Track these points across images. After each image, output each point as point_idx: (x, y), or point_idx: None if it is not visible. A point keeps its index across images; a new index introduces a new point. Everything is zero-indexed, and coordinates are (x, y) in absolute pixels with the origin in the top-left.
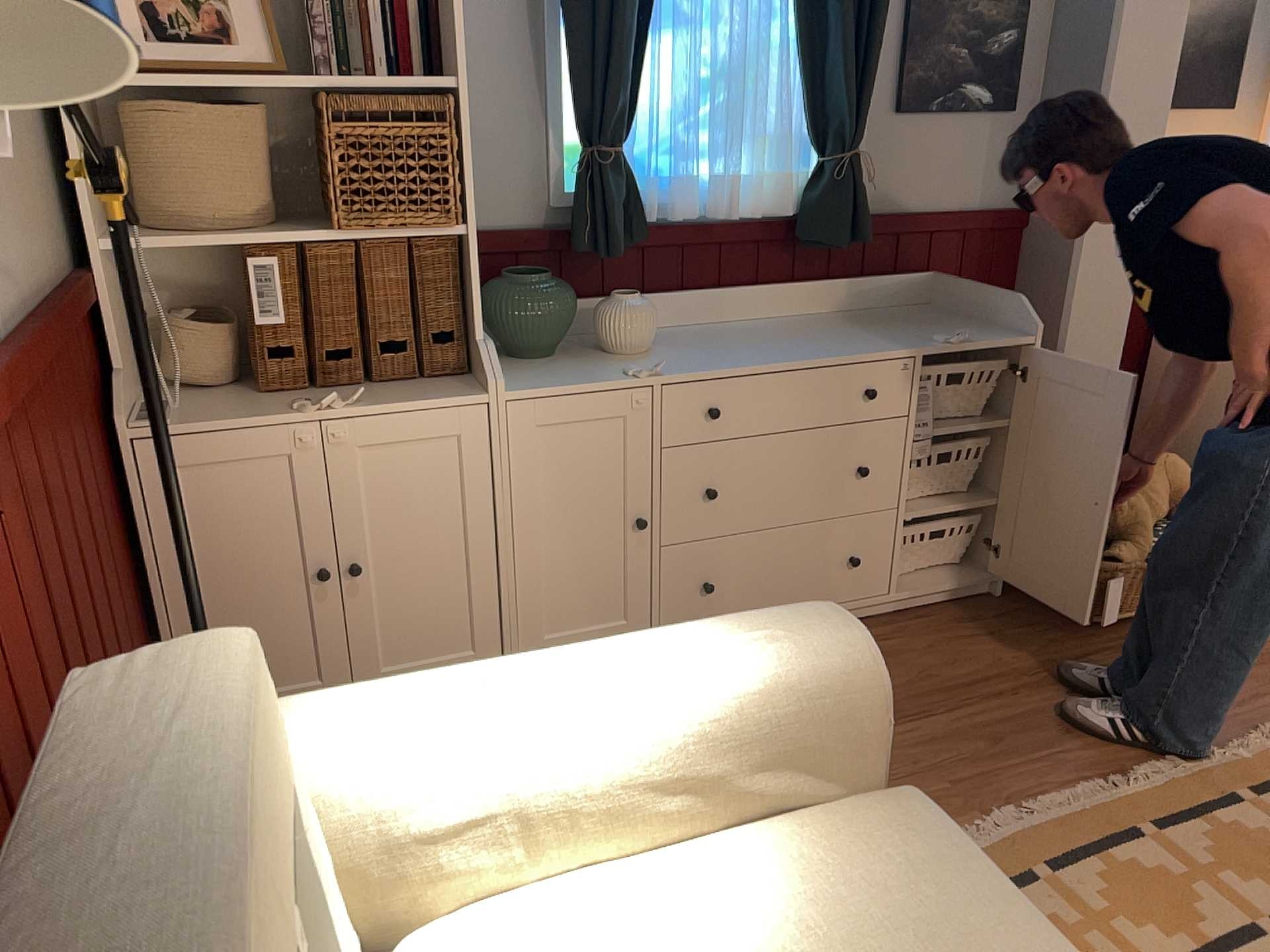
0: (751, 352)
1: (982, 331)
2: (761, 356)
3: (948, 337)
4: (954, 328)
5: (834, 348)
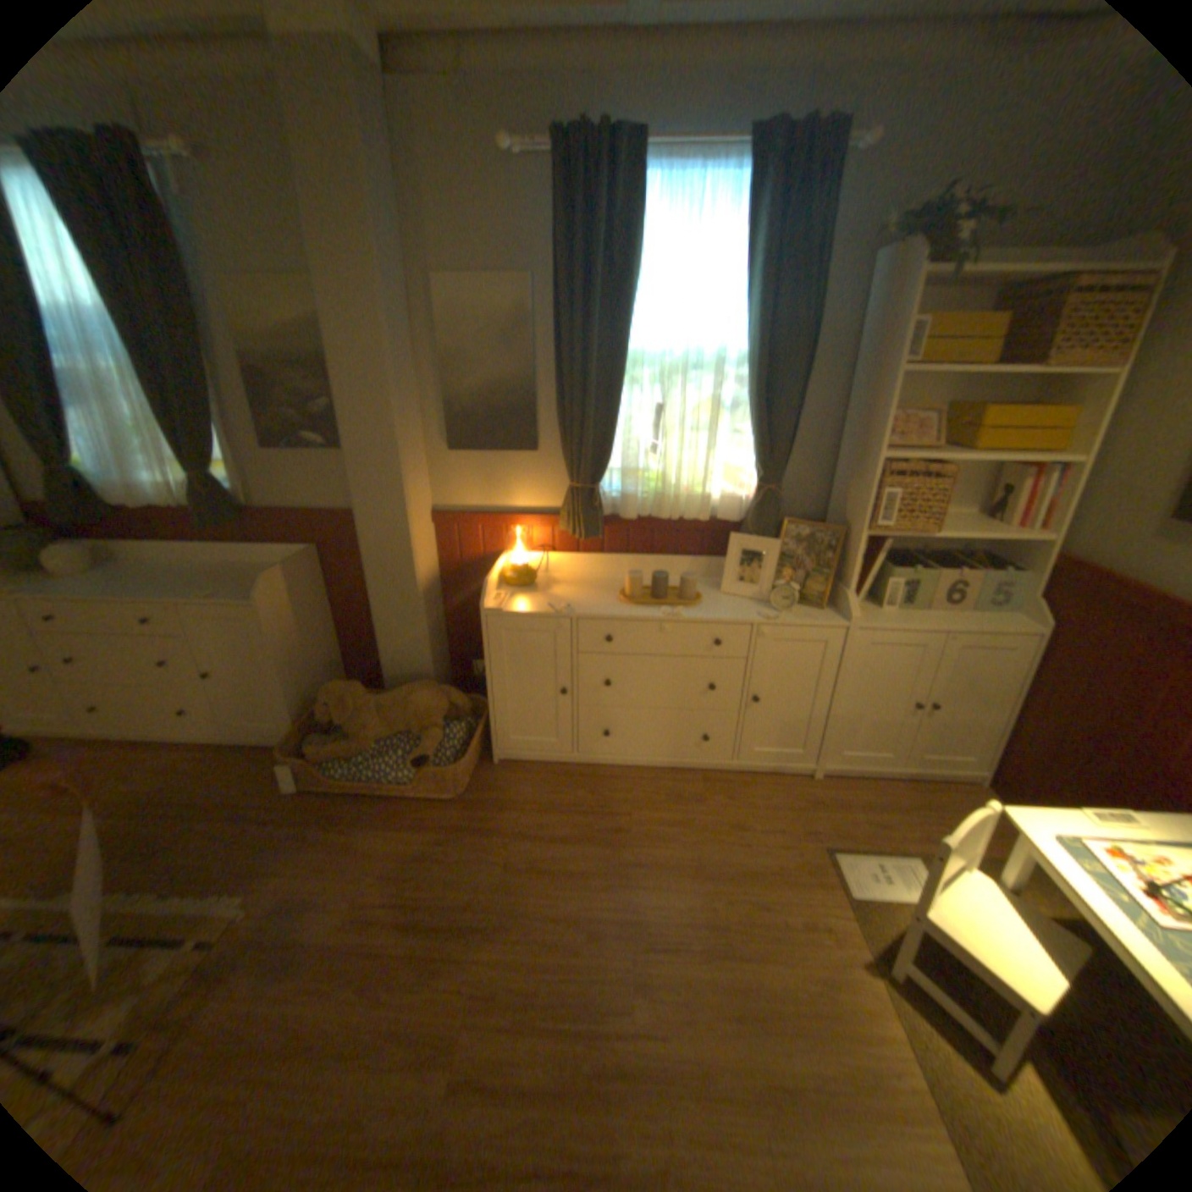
0: (101, 588)
1: (247, 593)
2: (90, 593)
3: (198, 596)
4: (242, 589)
5: (138, 593)
